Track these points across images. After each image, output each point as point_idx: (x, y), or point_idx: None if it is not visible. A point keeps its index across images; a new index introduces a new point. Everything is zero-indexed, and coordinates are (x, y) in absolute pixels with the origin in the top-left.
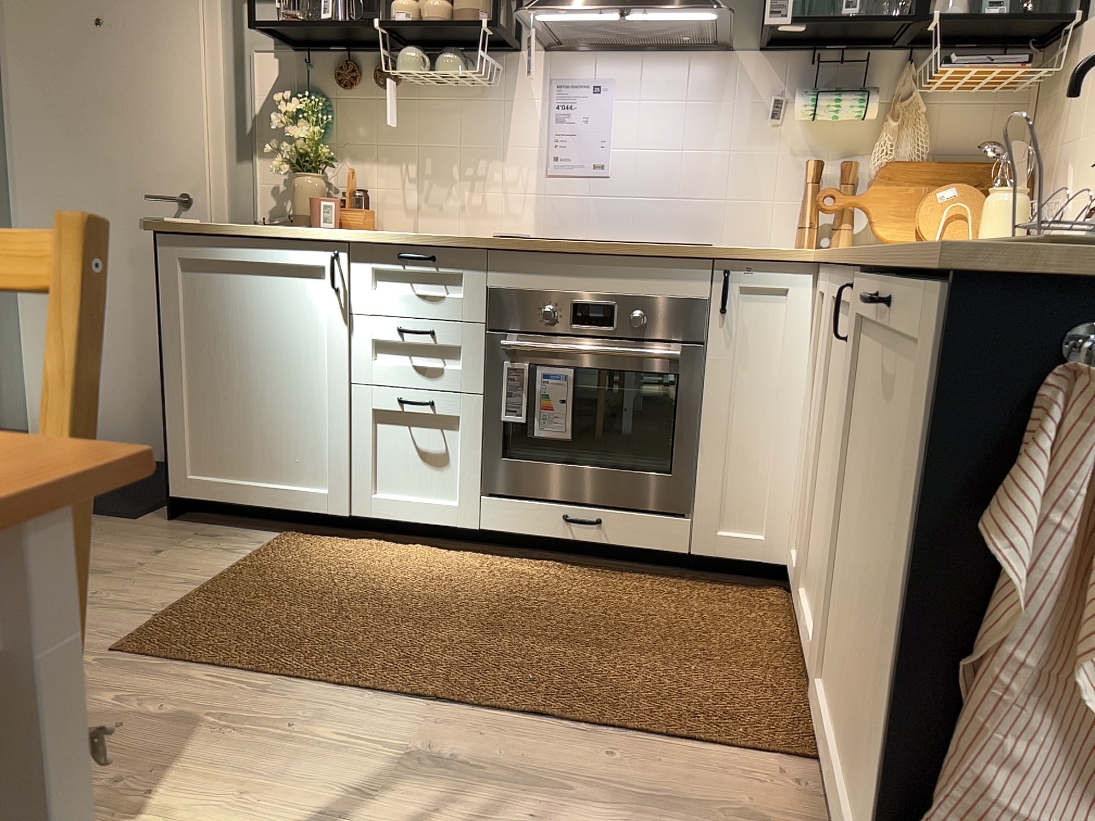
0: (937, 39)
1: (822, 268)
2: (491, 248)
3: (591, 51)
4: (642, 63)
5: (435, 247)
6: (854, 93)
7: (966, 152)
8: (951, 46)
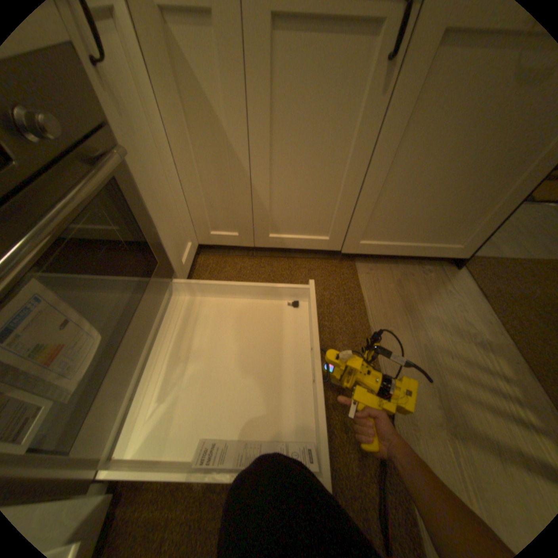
0: None
1: None
2: None
3: None
4: None
5: None
6: None
7: None
8: None
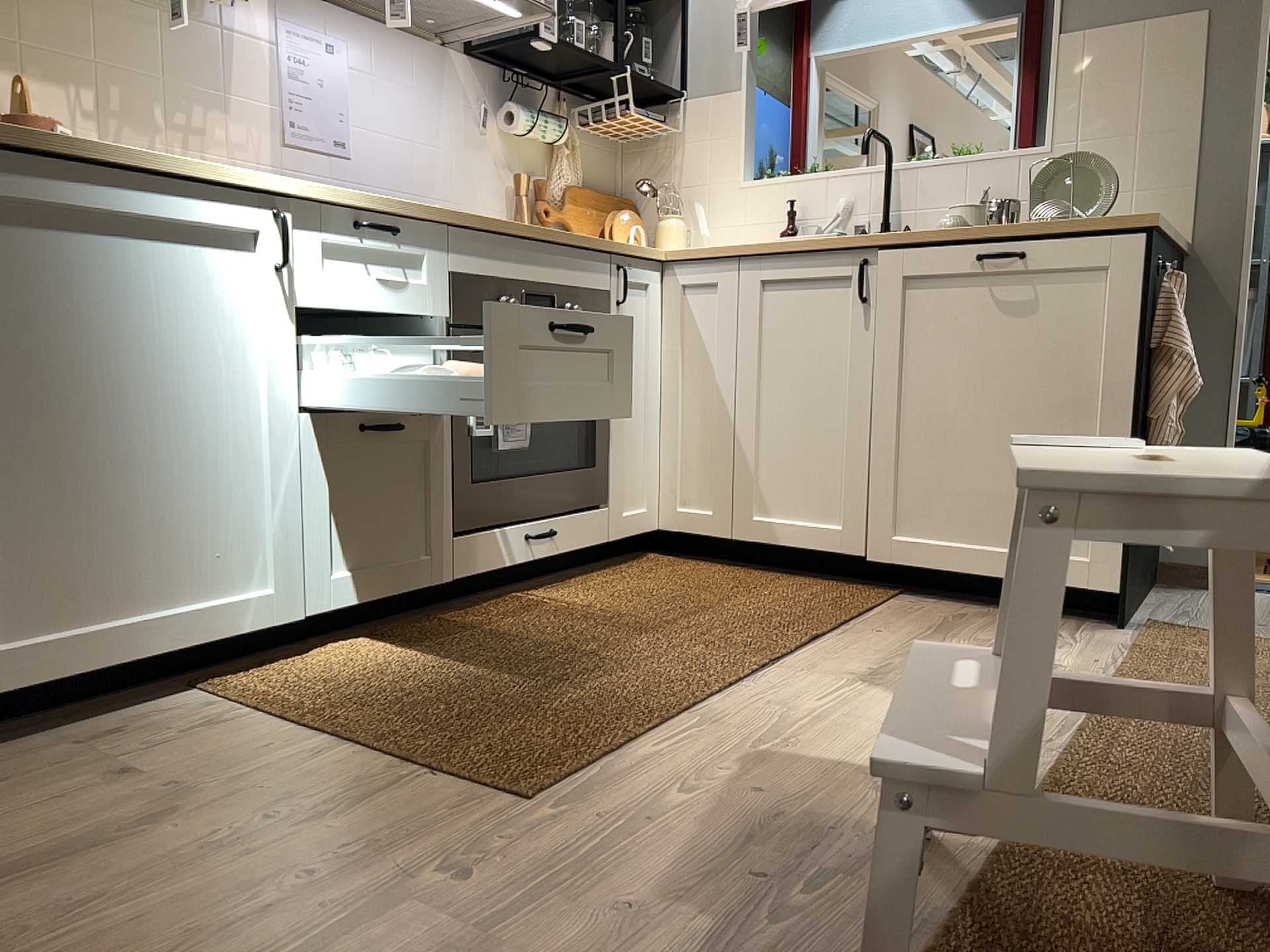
0: (630, 89)
1: (675, 262)
2: (456, 224)
3: (309, 4)
4: (375, 37)
5: (400, 218)
6: (555, 119)
7: (593, 185)
8: (585, 94)
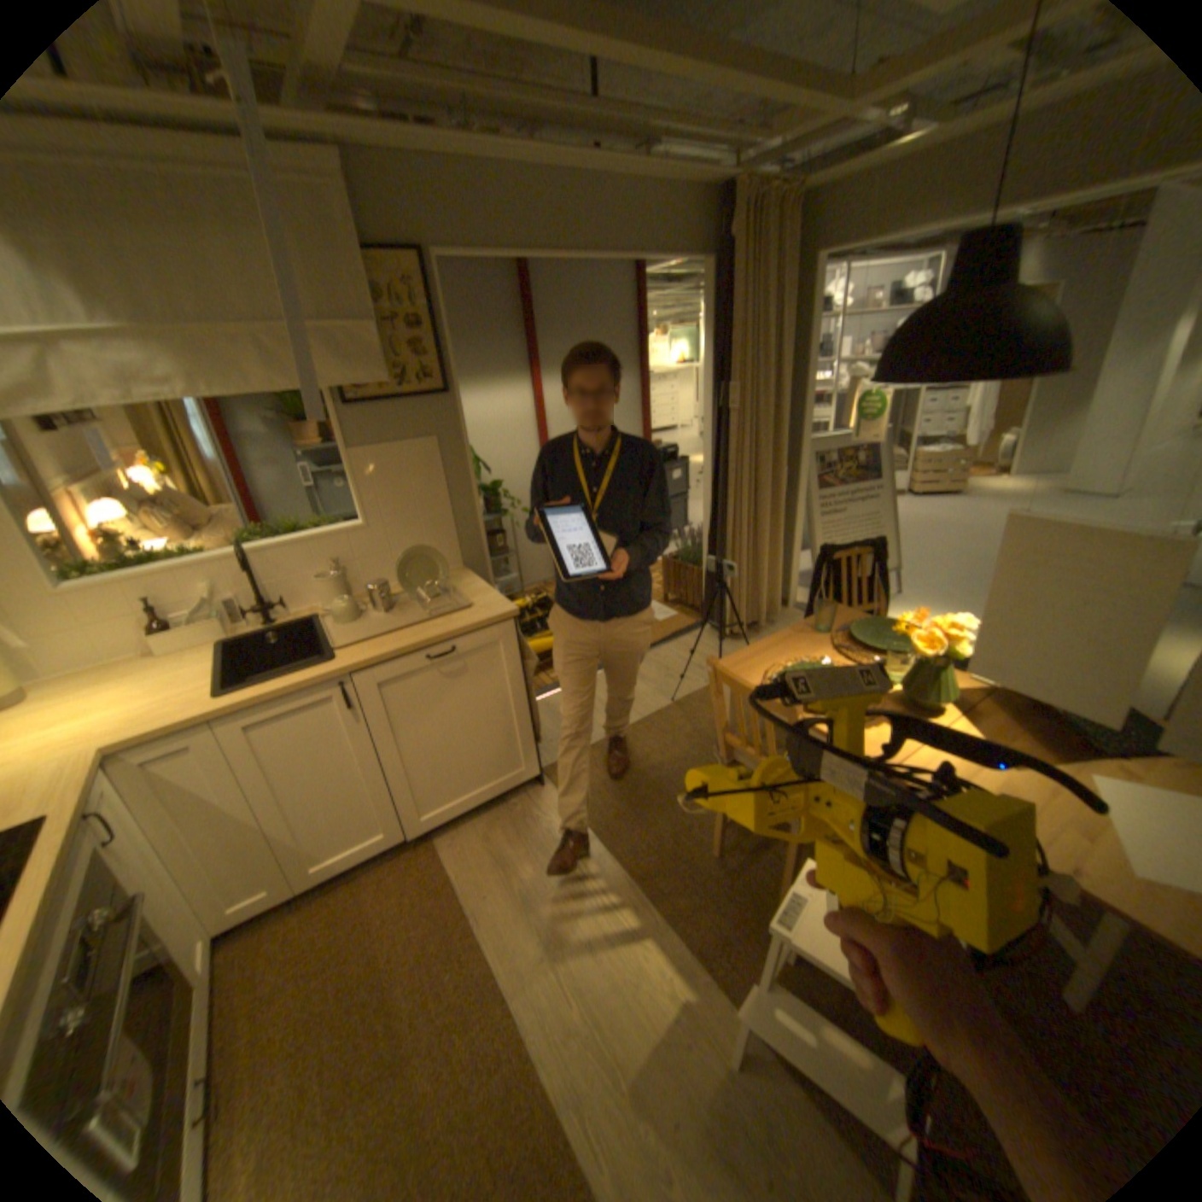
0: None
1: (111, 755)
2: None
3: None
4: None
5: None
6: None
7: None
8: None
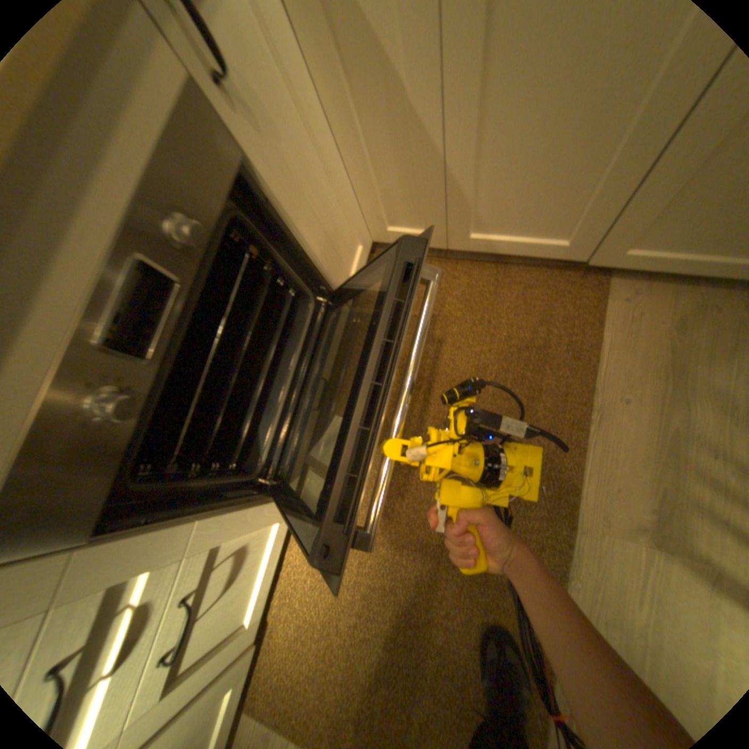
0: None
1: None
2: None
3: None
4: None
5: None
6: None
7: None
8: None
